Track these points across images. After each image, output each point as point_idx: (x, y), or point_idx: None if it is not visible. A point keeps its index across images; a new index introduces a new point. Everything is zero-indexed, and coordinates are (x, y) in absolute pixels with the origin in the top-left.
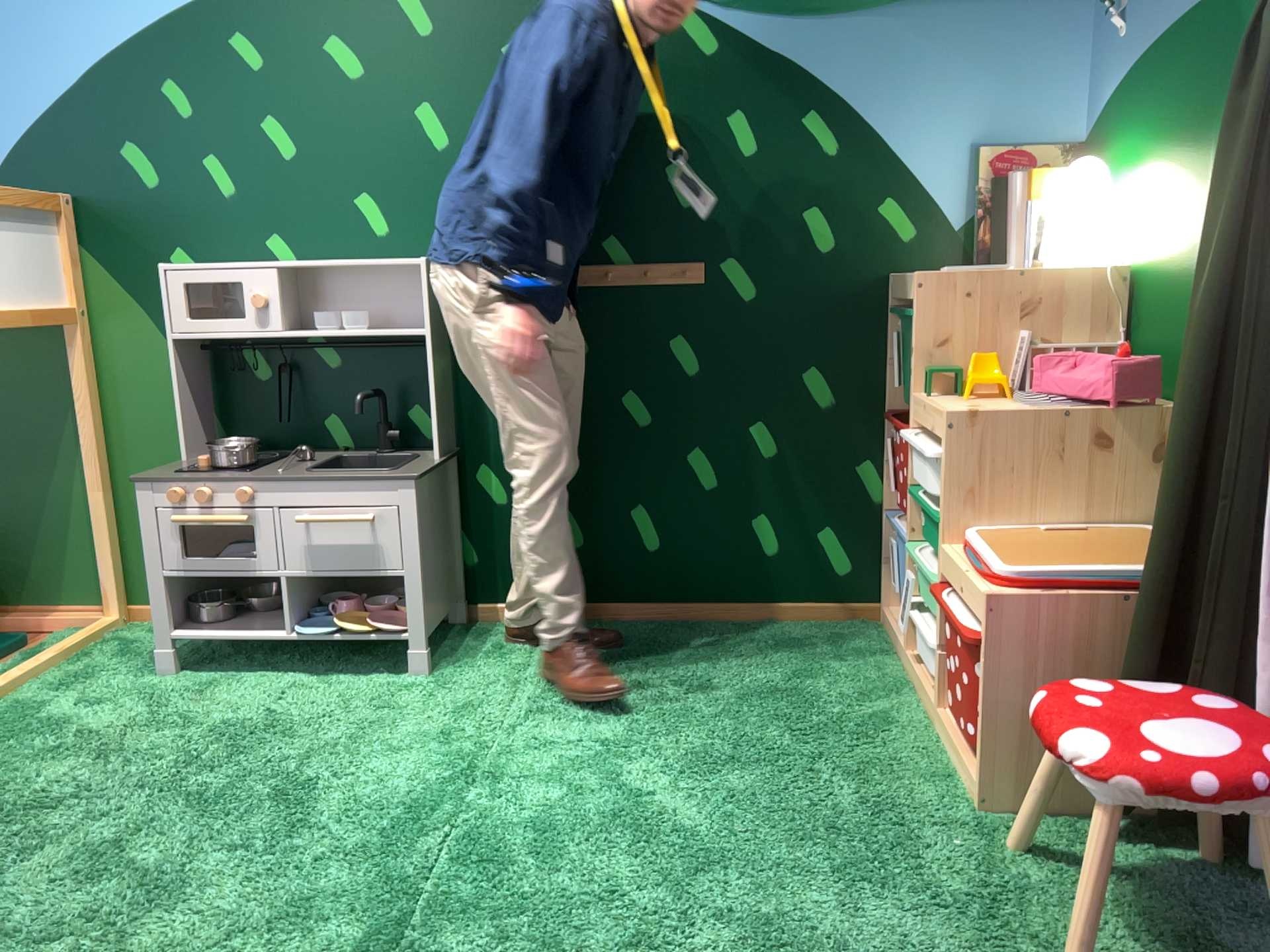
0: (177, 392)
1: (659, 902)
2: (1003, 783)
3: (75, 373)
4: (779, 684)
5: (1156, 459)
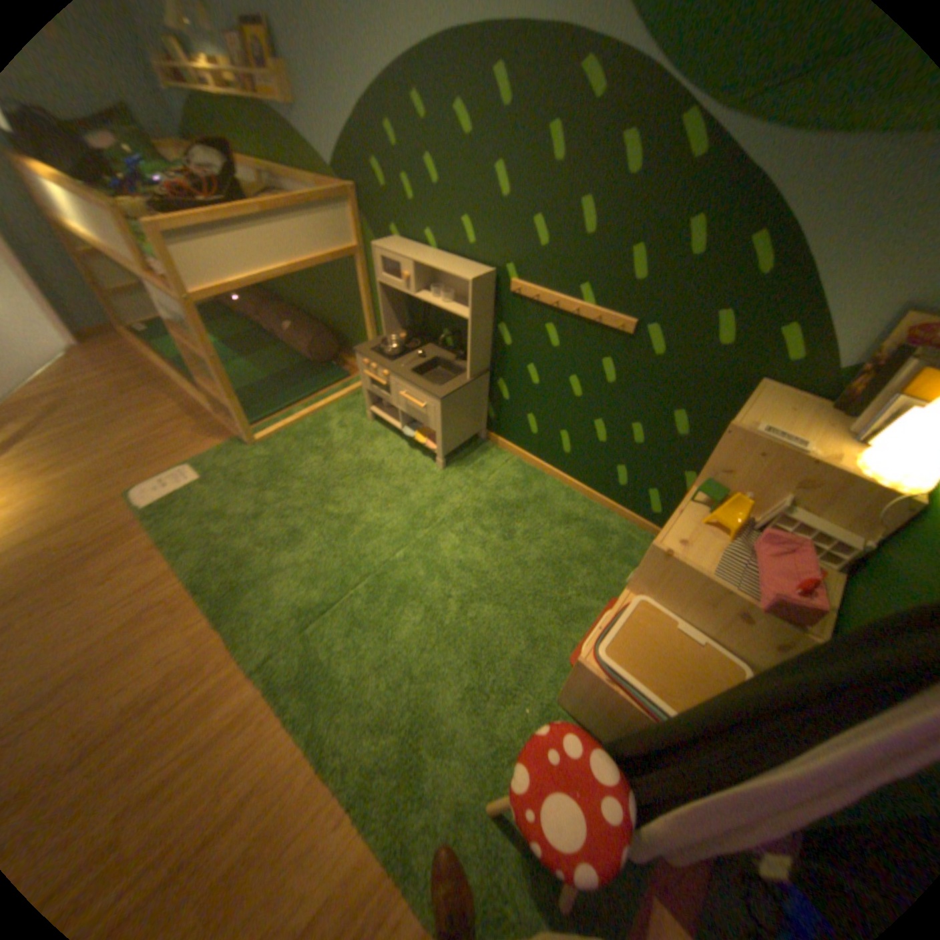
0: (381, 308)
1: (402, 652)
2: (570, 703)
3: (363, 274)
4: (565, 560)
5: (779, 652)
